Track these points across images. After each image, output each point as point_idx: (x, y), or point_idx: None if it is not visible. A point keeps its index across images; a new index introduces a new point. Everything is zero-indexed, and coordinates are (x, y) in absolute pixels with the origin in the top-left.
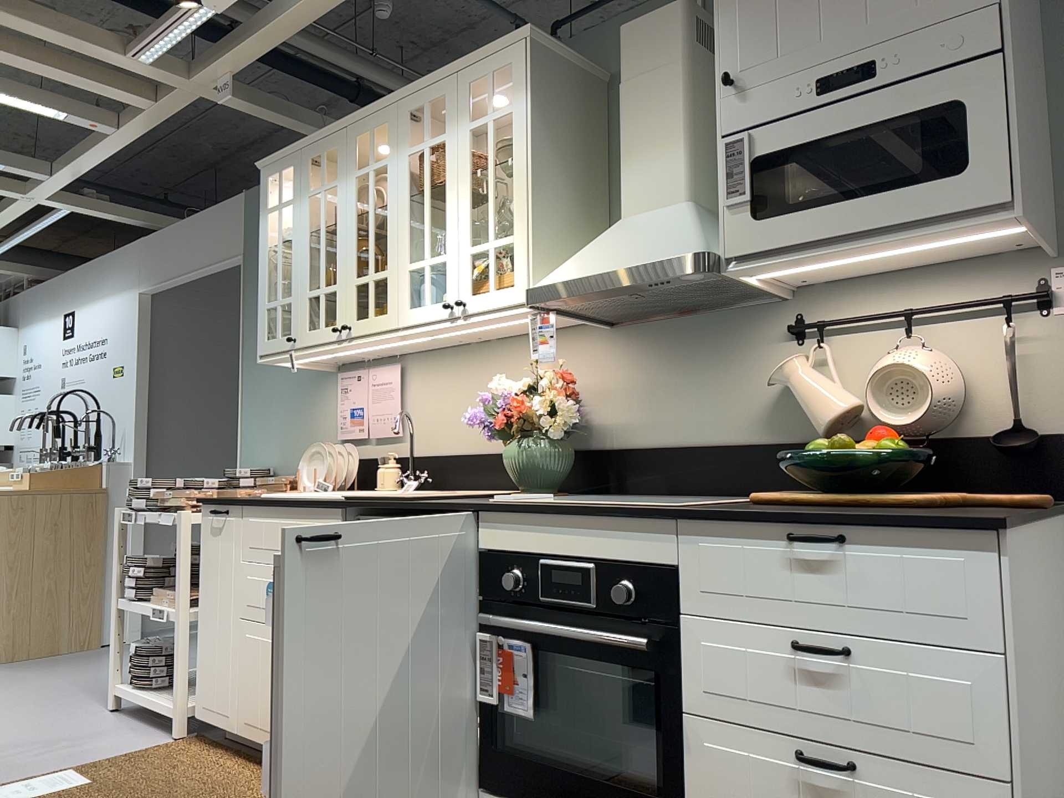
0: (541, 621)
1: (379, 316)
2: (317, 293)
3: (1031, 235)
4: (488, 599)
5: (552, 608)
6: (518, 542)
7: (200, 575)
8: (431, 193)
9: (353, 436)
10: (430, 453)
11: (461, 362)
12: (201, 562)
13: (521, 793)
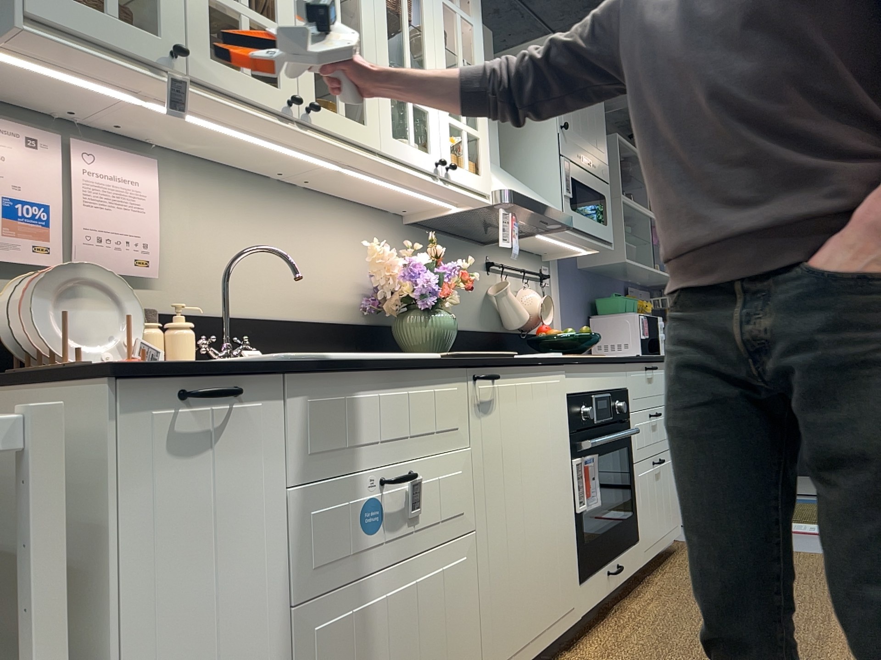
0: (594, 437)
1: (357, 123)
2: (233, 7)
3: (580, 254)
4: (574, 432)
5: (598, 426)
6: (583, 384)
7: (109, 583)
8: (405, 24)
9: (8, 258)
10: (212, 313)
11: (259, 200)
12: (108, 545)
13: (595, 564)
